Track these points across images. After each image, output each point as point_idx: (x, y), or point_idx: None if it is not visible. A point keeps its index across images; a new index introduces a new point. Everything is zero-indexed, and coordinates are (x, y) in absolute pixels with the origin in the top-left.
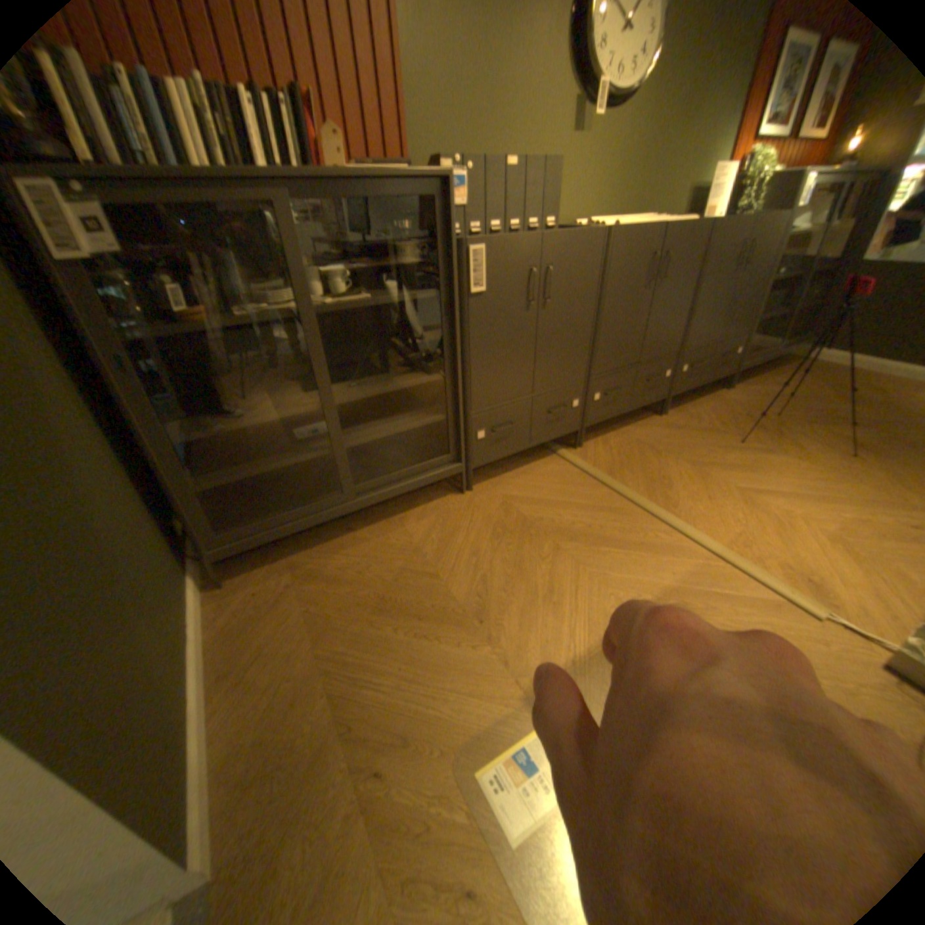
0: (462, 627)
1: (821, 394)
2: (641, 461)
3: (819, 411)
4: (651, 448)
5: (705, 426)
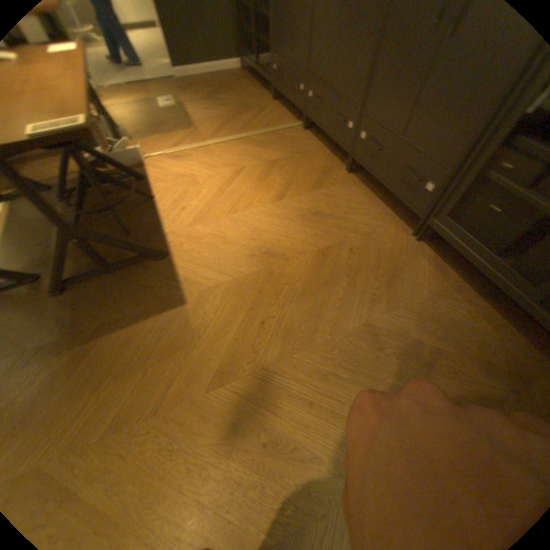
0: (205, 95)
1: (399, 313)
2: (281, 144)
3: (344, 272)
4: (295, 151)
5: (321, 184)
